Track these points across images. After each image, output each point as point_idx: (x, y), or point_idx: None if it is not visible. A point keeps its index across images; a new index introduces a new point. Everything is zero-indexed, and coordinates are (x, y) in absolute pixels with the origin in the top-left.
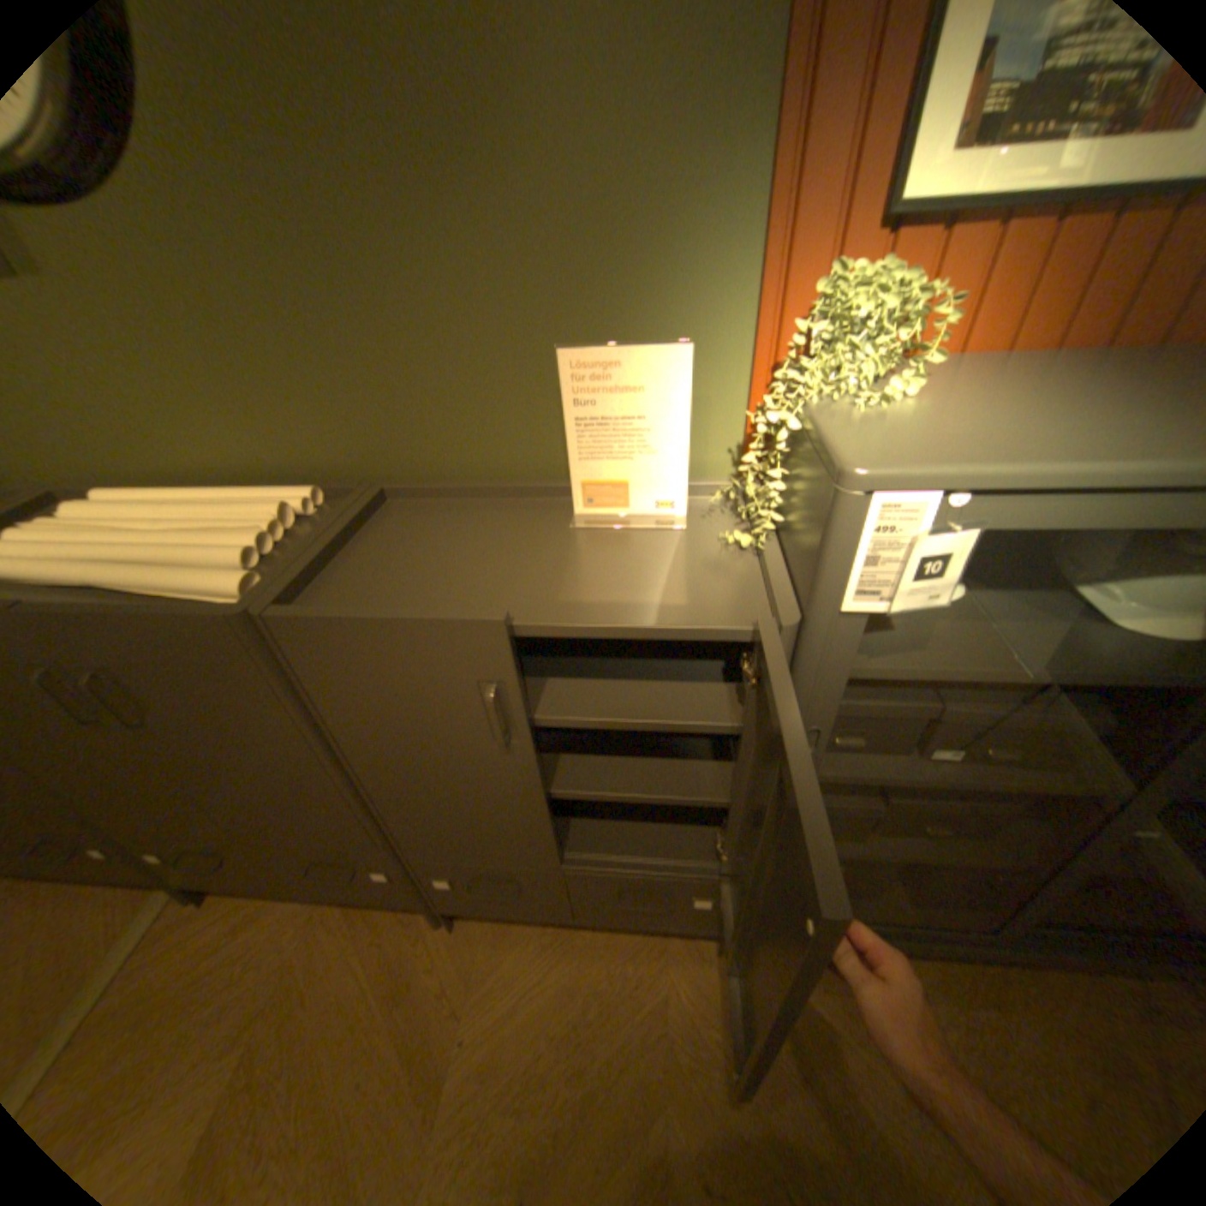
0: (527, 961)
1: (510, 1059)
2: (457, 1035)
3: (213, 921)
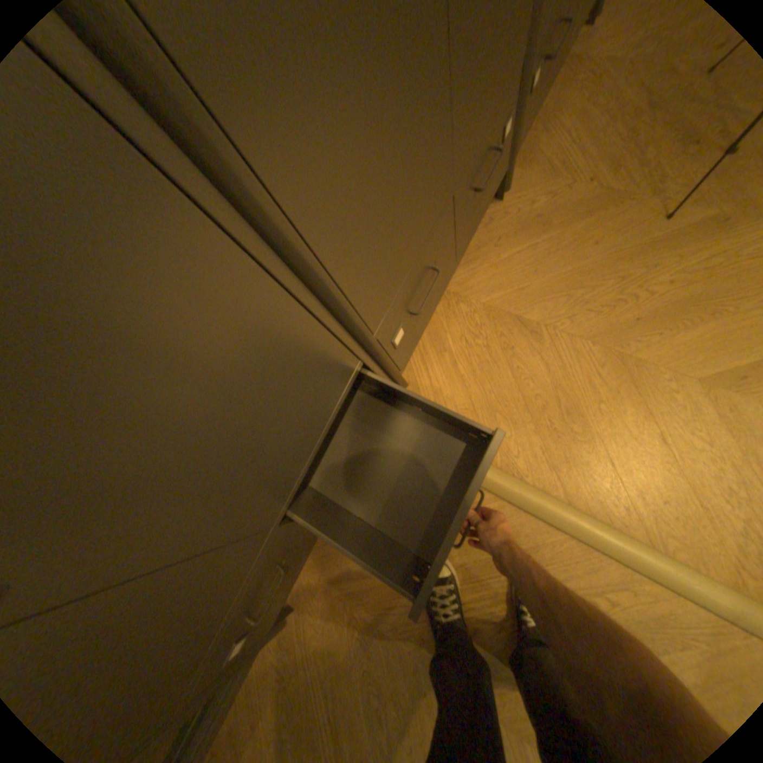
0: (549, 138)
1: (610, 148)
2: (583, 181)
3: (423, 370)
